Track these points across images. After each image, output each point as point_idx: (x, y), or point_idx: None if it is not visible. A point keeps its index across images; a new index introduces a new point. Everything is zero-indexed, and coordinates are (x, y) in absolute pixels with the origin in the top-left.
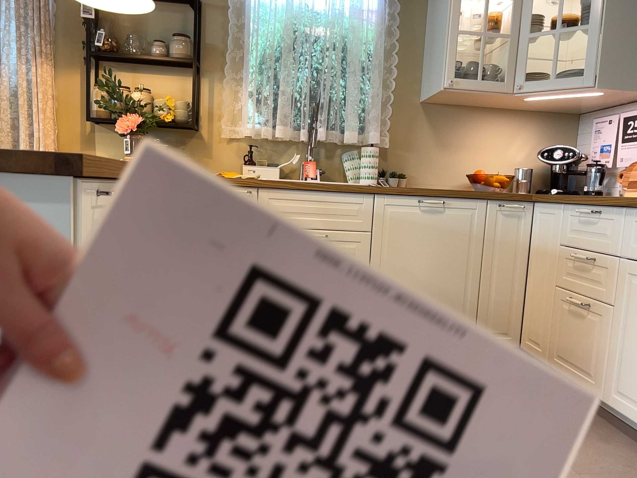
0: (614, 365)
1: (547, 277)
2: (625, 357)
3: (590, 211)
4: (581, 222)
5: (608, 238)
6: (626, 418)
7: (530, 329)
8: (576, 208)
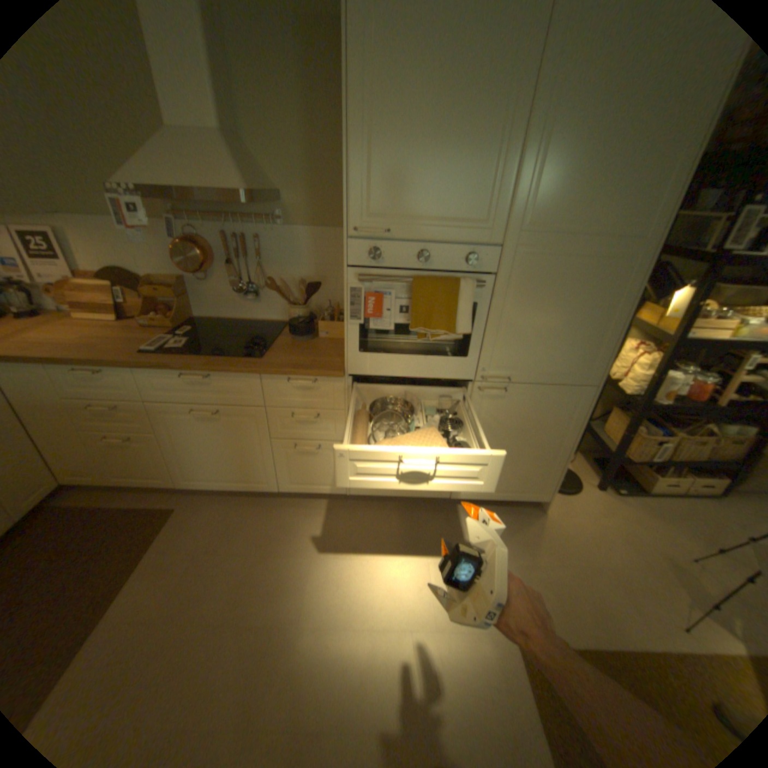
0: (173, 467)
1: (59, 427)
2: (180, 460)
3: (90, 373)
4: (76, 378)
5: (120, 390)
6: (196, 489)
7: (63, 469)
8: (62, 368)
